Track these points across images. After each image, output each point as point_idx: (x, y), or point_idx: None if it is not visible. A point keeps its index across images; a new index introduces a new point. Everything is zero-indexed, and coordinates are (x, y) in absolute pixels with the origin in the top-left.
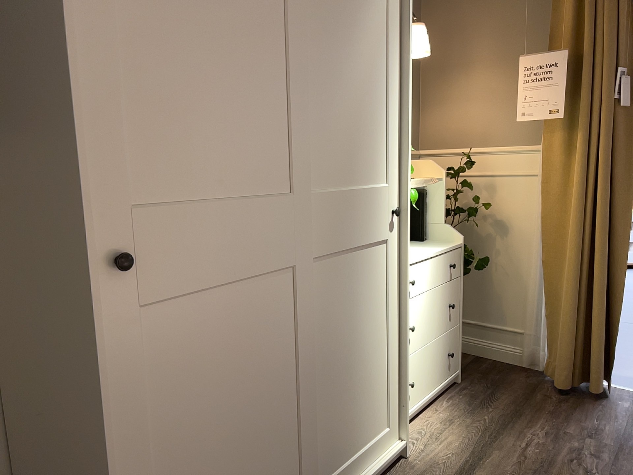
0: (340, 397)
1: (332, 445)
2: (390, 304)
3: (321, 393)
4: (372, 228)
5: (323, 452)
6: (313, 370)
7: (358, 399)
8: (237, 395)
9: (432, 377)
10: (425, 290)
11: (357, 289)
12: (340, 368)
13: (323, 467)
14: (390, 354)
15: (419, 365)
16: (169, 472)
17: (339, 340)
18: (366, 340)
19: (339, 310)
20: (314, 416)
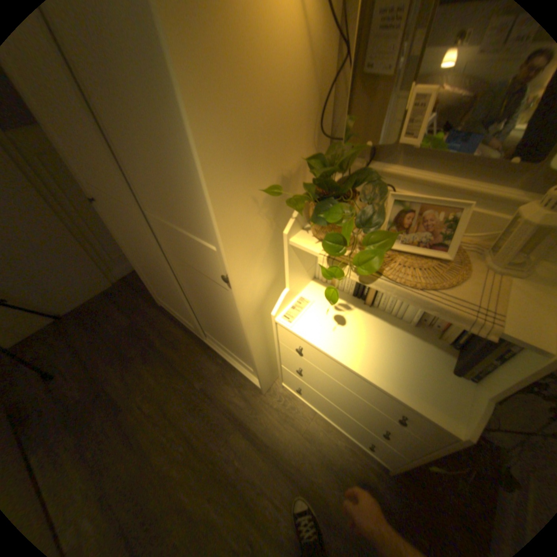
0: (210, 323)
1: (211, 332)
2: (241, 328)
3: (197, 310)
4: (206, 269)
5: (206, 328)
6: (185, 296)
7: (225, 337)
8: (149, 269)
9: (339, 424)
10: (336, 381)
11: (207, 292)
12: (206, 313)
13: (208, 333)
14: (248, 350)
15: (319, 401)
16: (139, 267)
17: (201, 302)
18: (223, 322)
19: (195, 289)
20: (193, 312)
